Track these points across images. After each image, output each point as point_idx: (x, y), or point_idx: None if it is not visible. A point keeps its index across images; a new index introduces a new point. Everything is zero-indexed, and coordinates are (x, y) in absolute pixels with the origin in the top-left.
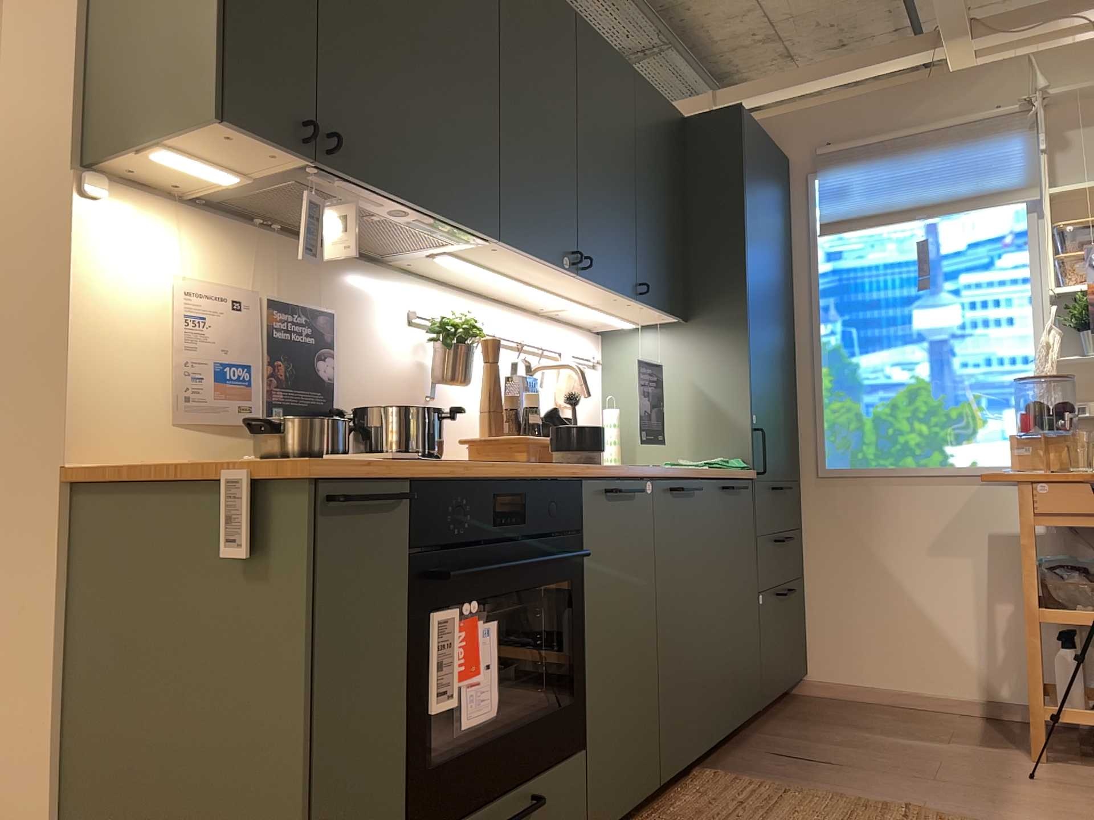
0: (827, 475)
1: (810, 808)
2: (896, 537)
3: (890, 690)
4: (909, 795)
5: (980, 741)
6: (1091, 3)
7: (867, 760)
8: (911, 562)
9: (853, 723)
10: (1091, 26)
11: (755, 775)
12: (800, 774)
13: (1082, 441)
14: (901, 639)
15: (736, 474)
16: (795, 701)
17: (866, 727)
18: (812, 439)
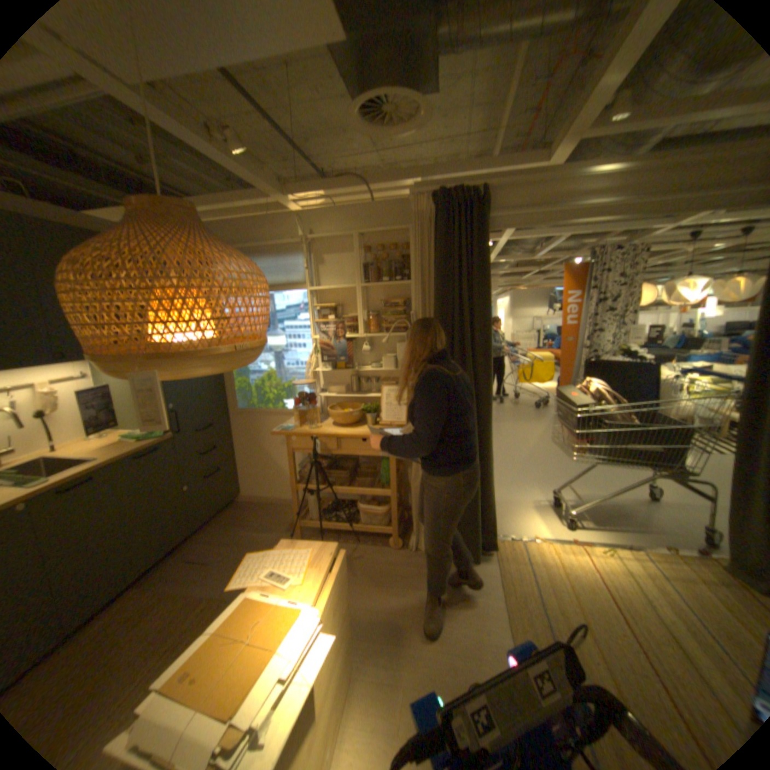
0: (238, 412)
1: (158, 618)
2: (267, 439)
3: (269, 500)
4: (220, 589)
5: (286, 530)
6: (333, 186)
7: (223, 560)
8: (274, 450)
9: (240, 527)
10: (330, 201)
11: (157, 588)
12: (181, 582)
13: (317, 412)
14: (272, 480)
15: (149, 445)
16: (229, 511)
17: (245, 528)
18: (231, 396)
